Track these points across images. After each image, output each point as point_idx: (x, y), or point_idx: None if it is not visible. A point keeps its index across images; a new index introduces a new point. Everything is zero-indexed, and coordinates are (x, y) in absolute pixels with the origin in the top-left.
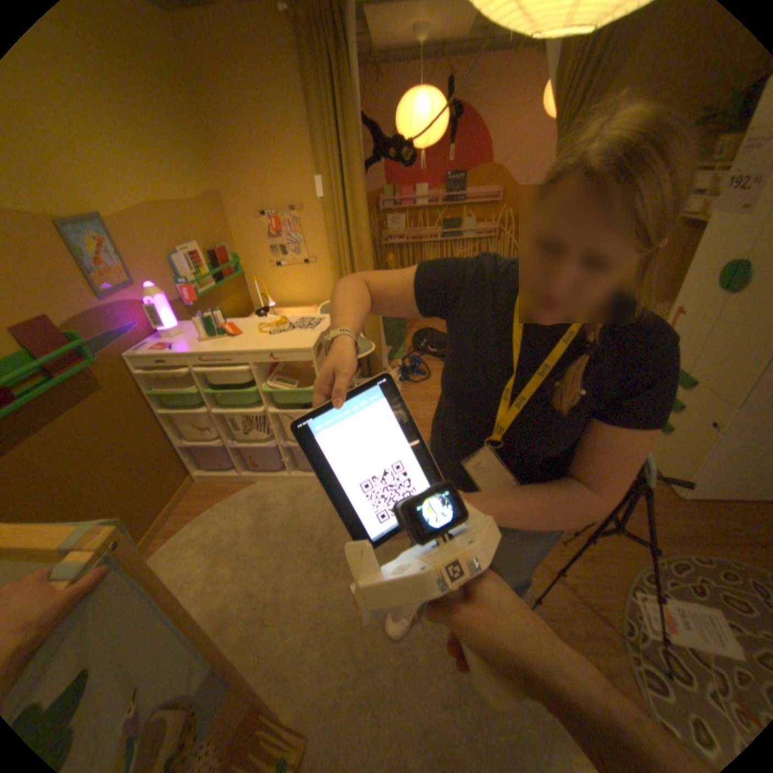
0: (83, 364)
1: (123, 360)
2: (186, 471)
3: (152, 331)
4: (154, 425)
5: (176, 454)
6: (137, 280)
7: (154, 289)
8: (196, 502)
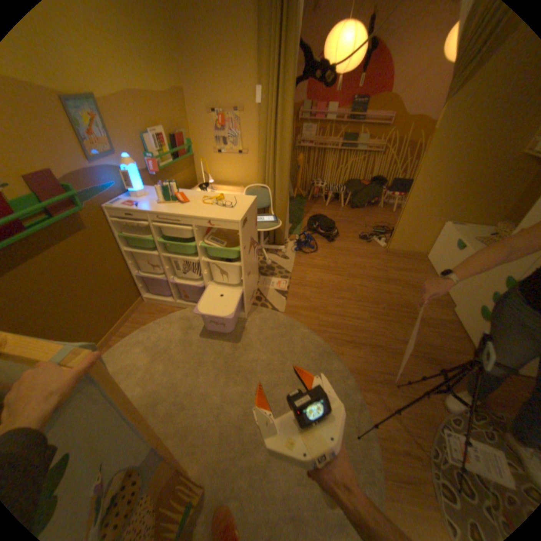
0: (74, 209)
1: (103, 210)
2: (139, 293)
3: (125, 190)
4: (120, 259)
5: (133, 280)
6: (117, 150)
7: (129, 158)
8: (144, 315)
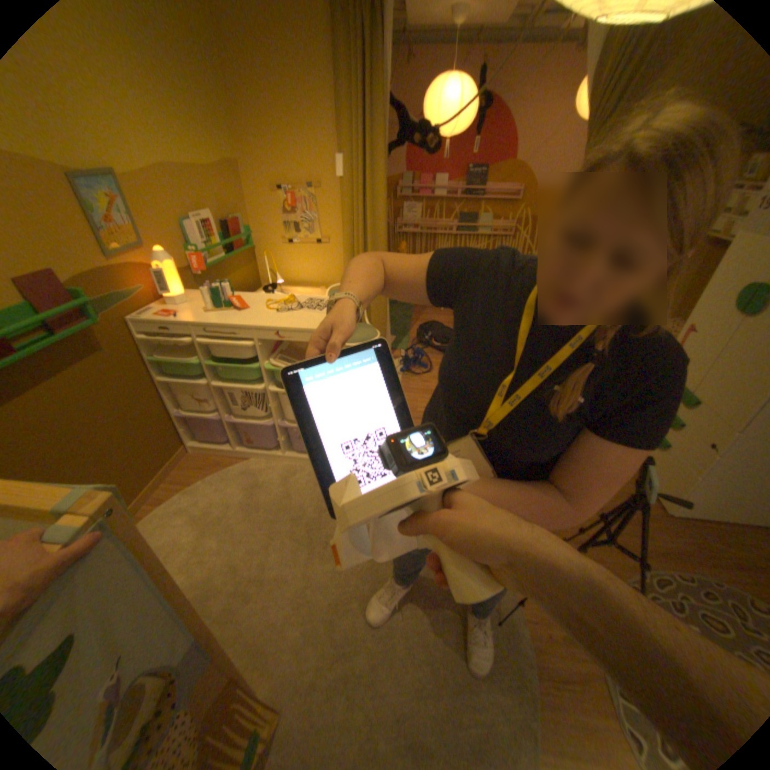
0: (86, 323)
1: (126, 324)
2: (180, 440)
3: (158, 297)
4: (152, 392)
5: (172, 423)
6: (147, 243)
7: (163, 254)
8: (188, 472)
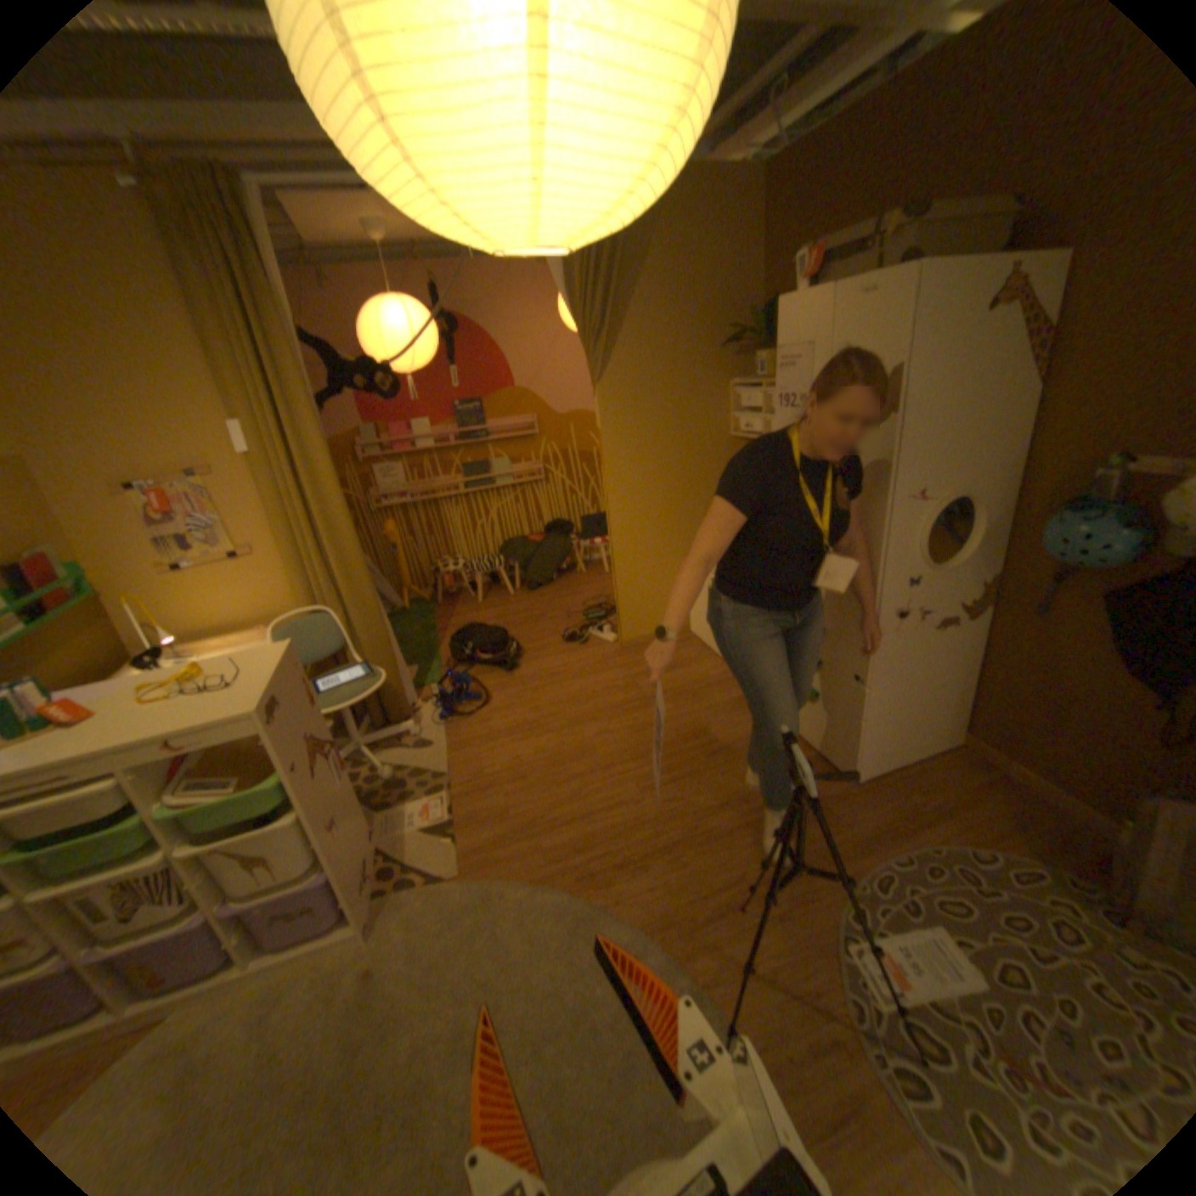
0: None
1: None
2: None
3: None
4: None
5: None
6: None
7: None
8: None
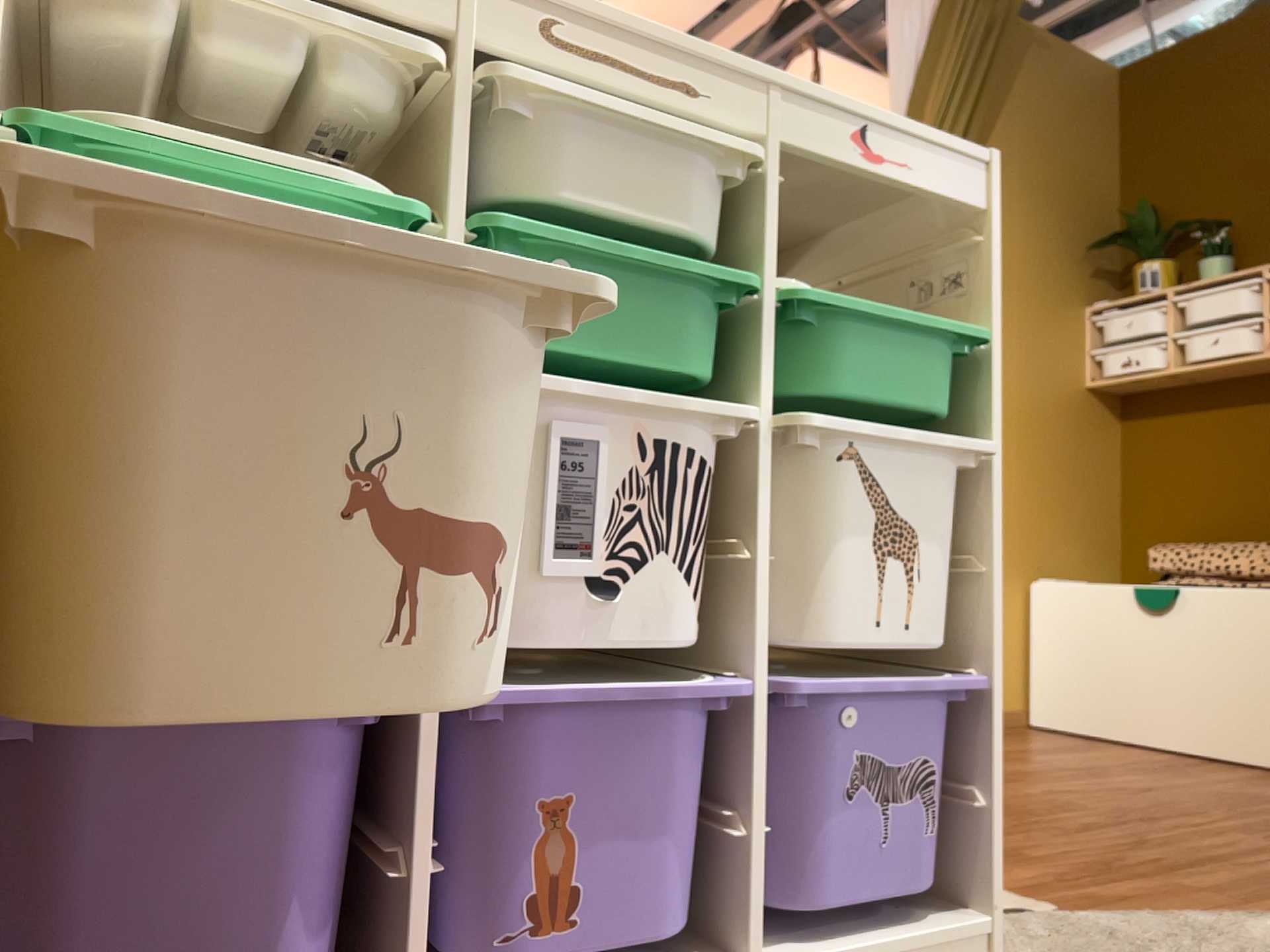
0: None
1: None
2: None
3: None
4: None
5: None
6: None
7: None
8: None
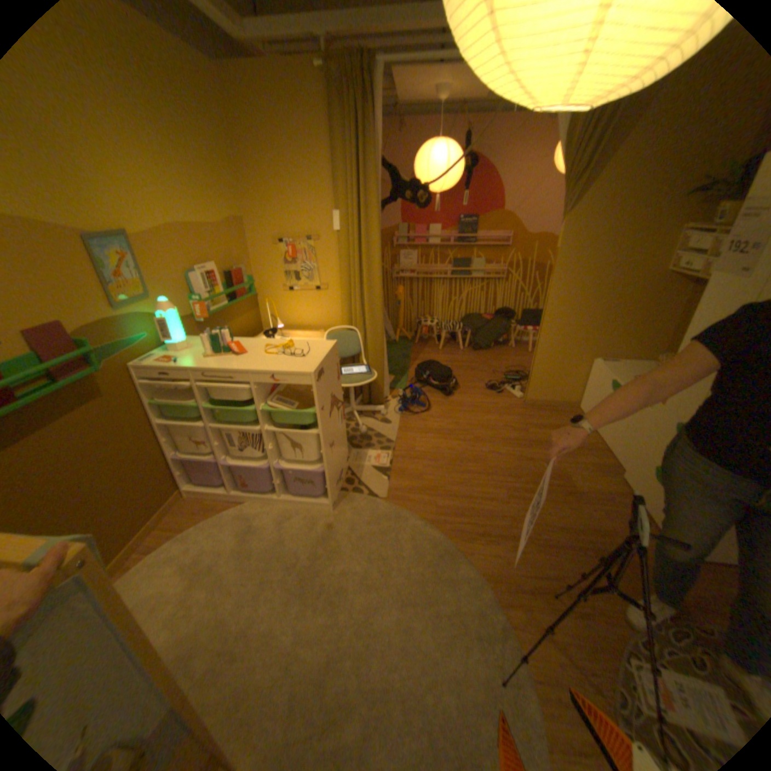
0: (89, 371)
1: (128, 370)
2: (176, 485)
3: (161, 344)
4: (150, 436)
5: (168, 467)
6: (153, 294)
7: (169, 304)
8: (182, 518)
